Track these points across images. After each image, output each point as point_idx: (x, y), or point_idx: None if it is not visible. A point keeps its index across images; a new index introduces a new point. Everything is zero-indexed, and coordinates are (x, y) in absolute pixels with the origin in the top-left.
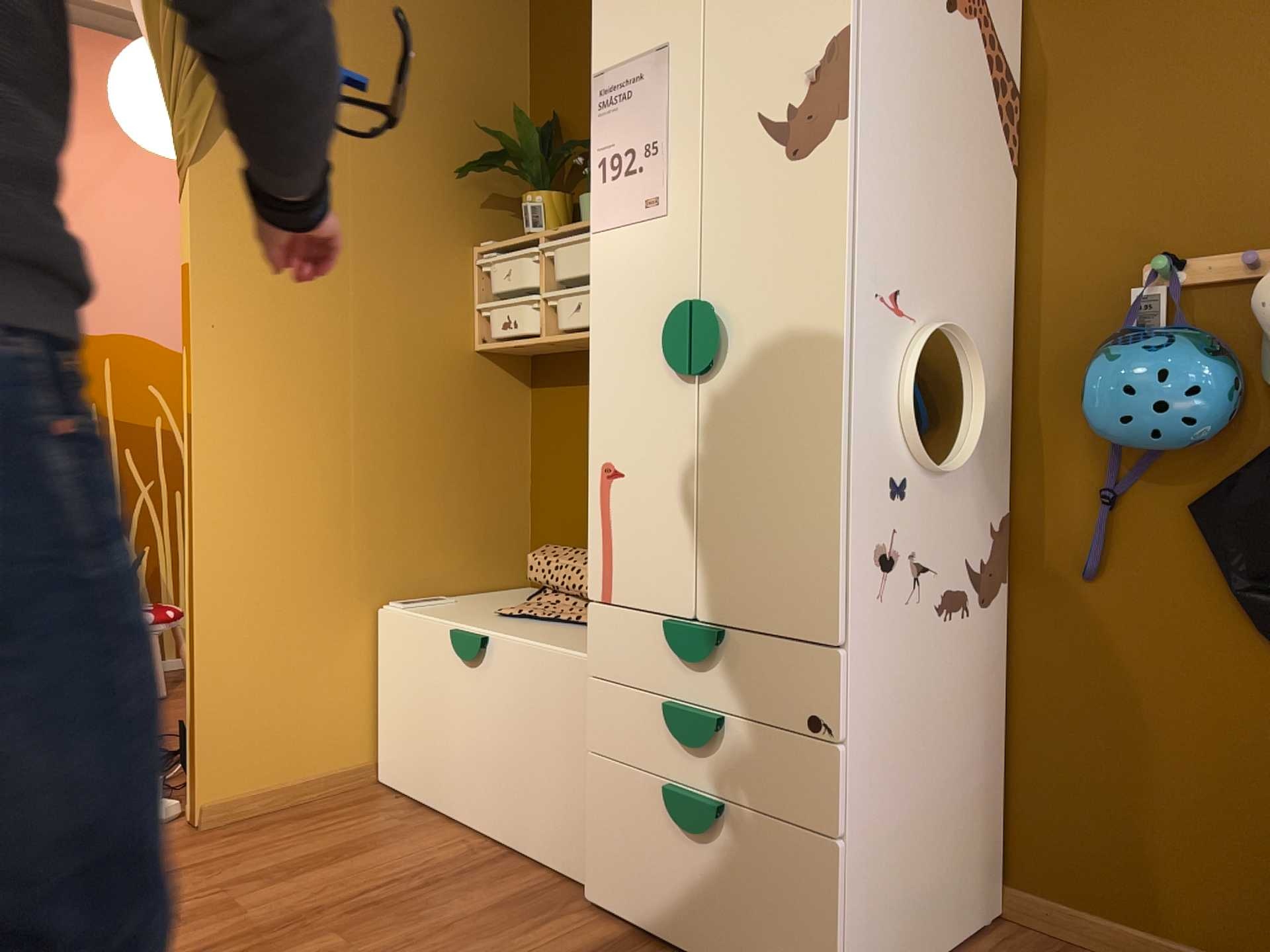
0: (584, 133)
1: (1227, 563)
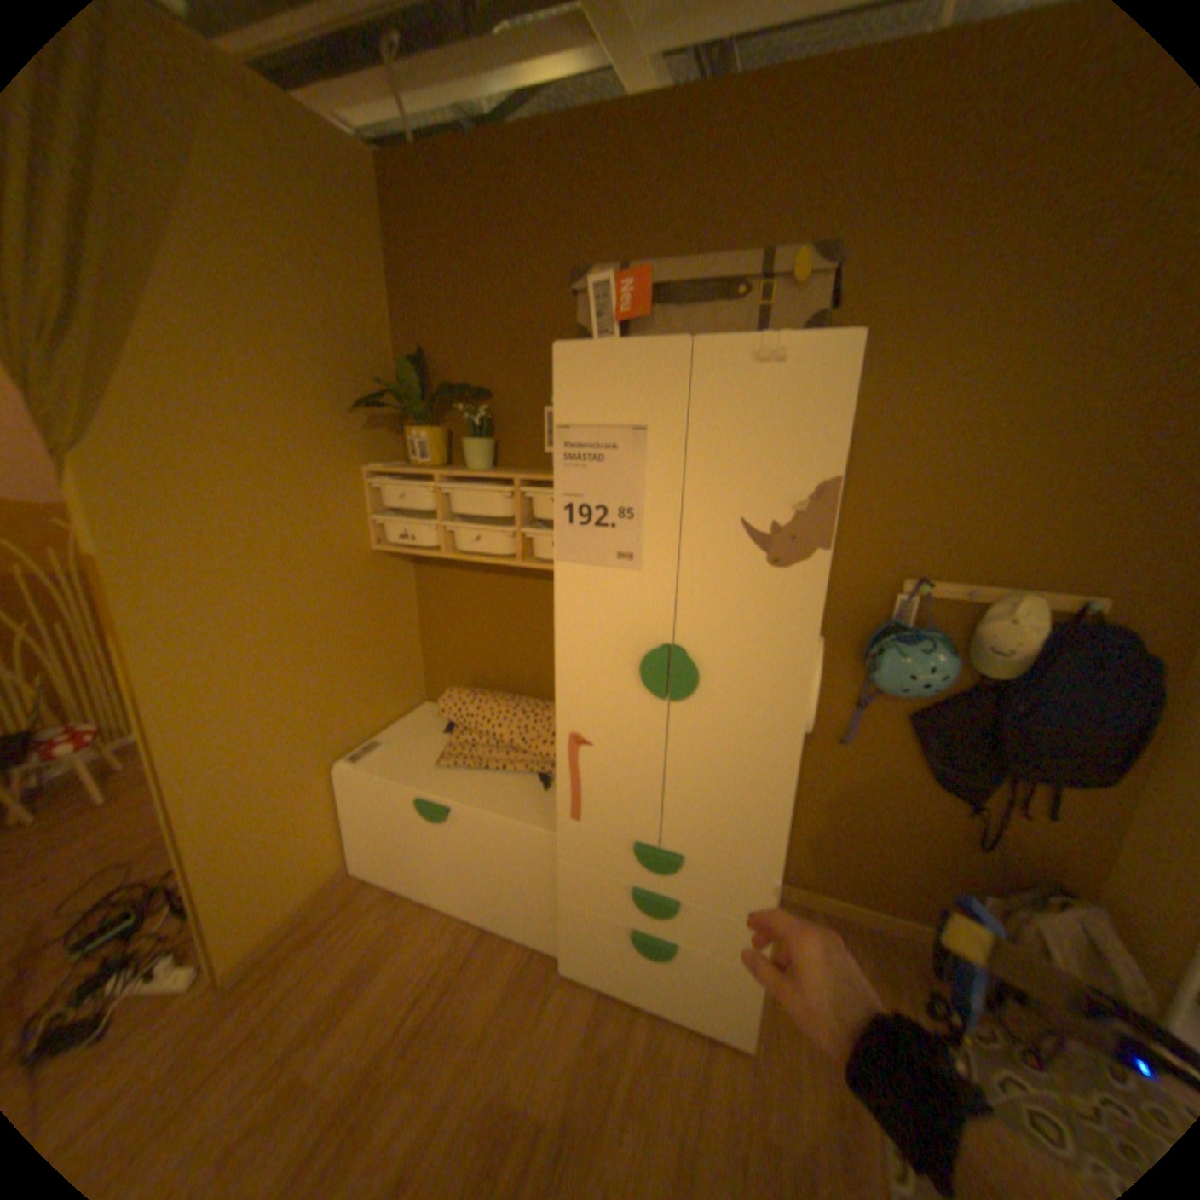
0: (452, 371)
1: (928, 752)
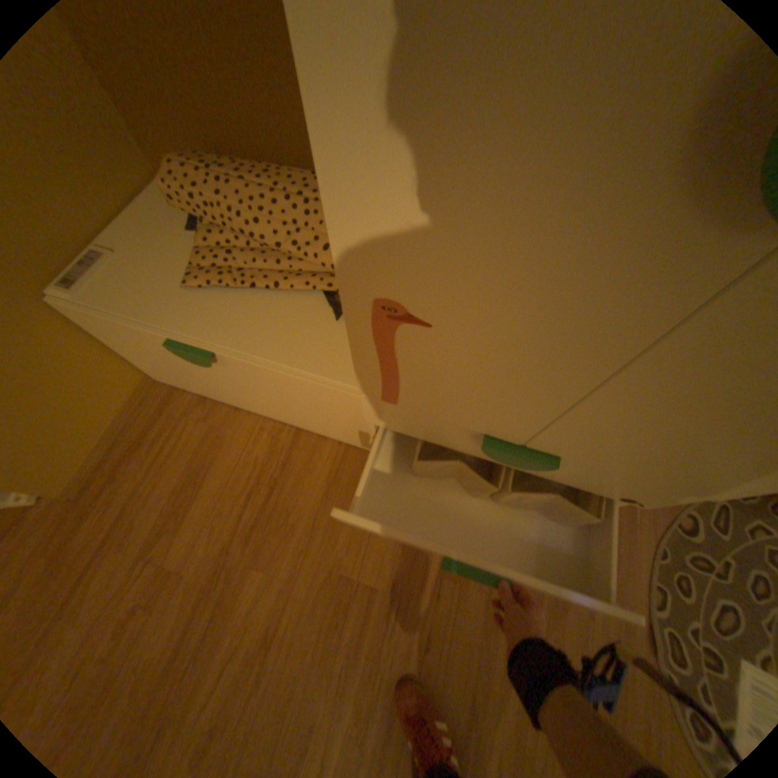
0: None
1: None
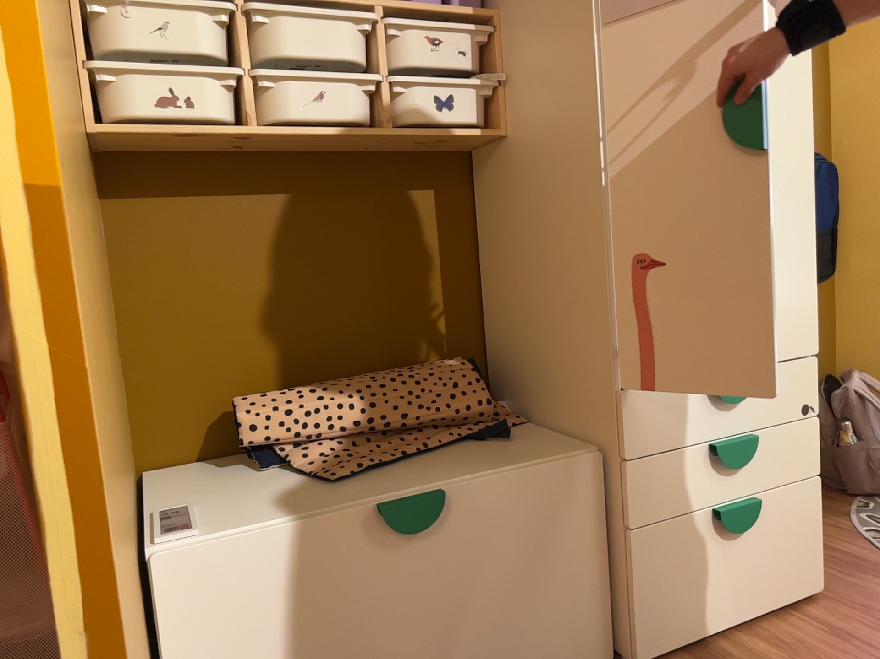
0: None
1: None
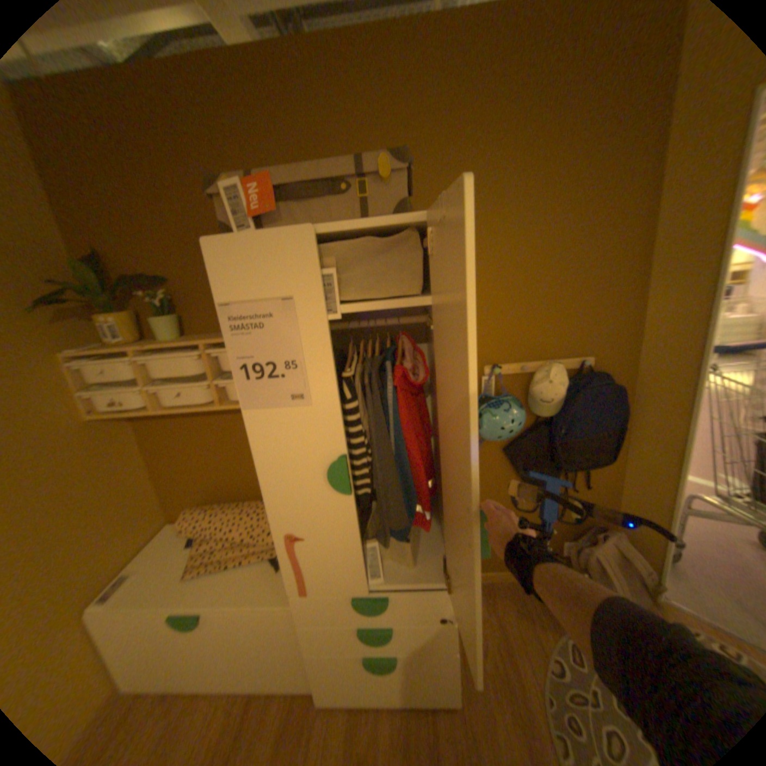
0: (126, 265)
1: (517, 468)
